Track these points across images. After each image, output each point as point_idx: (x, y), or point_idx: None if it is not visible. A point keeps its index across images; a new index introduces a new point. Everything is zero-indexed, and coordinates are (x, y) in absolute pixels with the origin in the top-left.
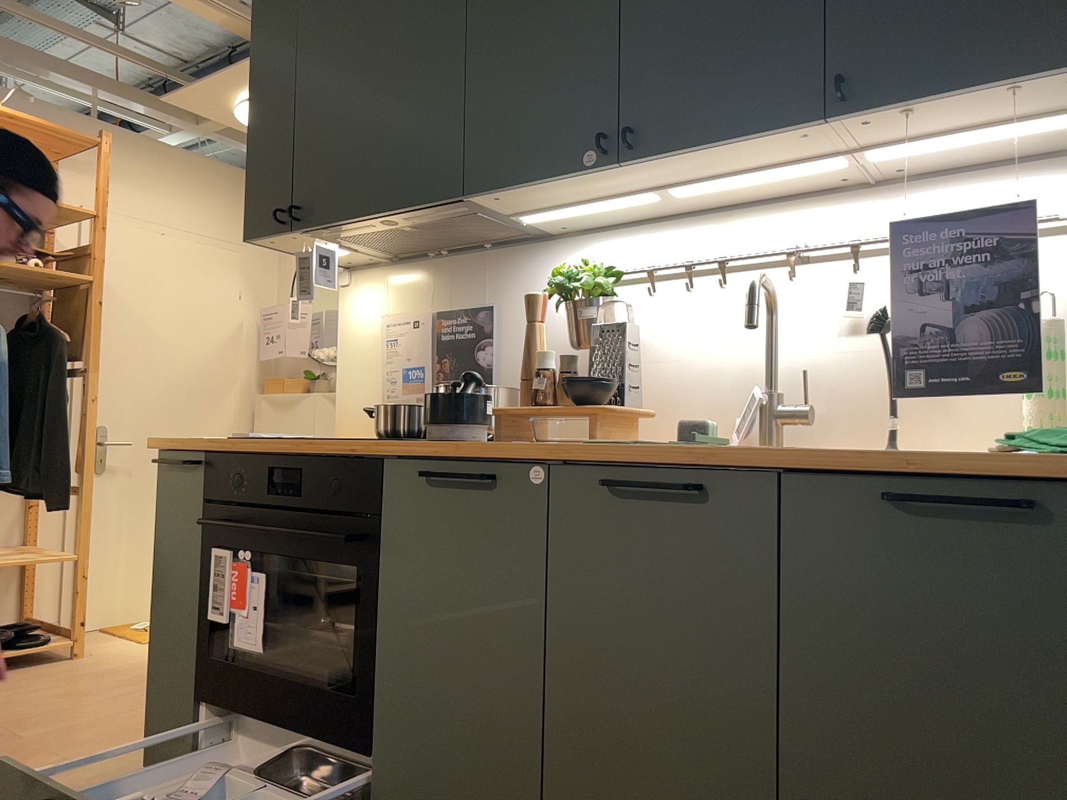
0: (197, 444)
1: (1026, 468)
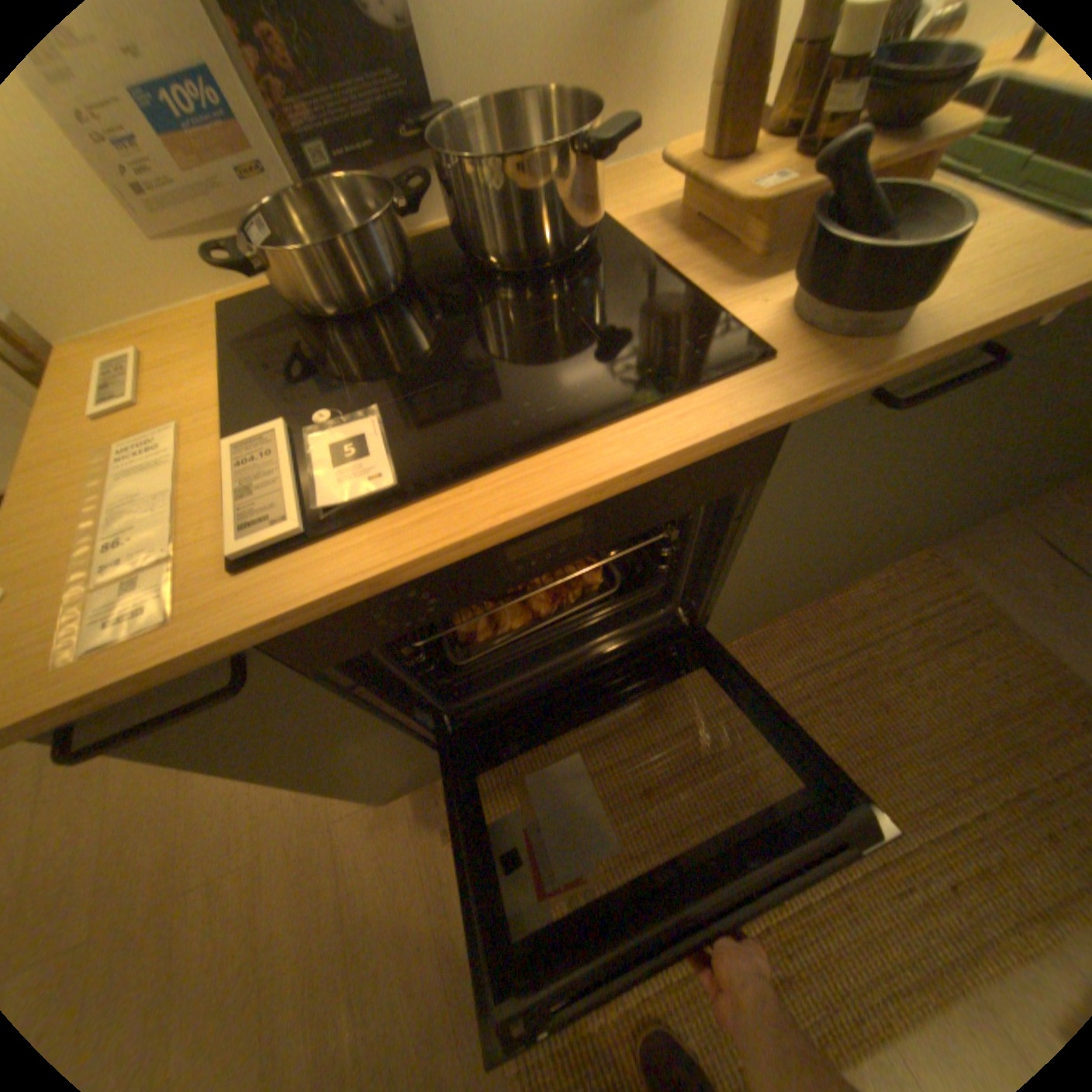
0: (222, 651)
1: None
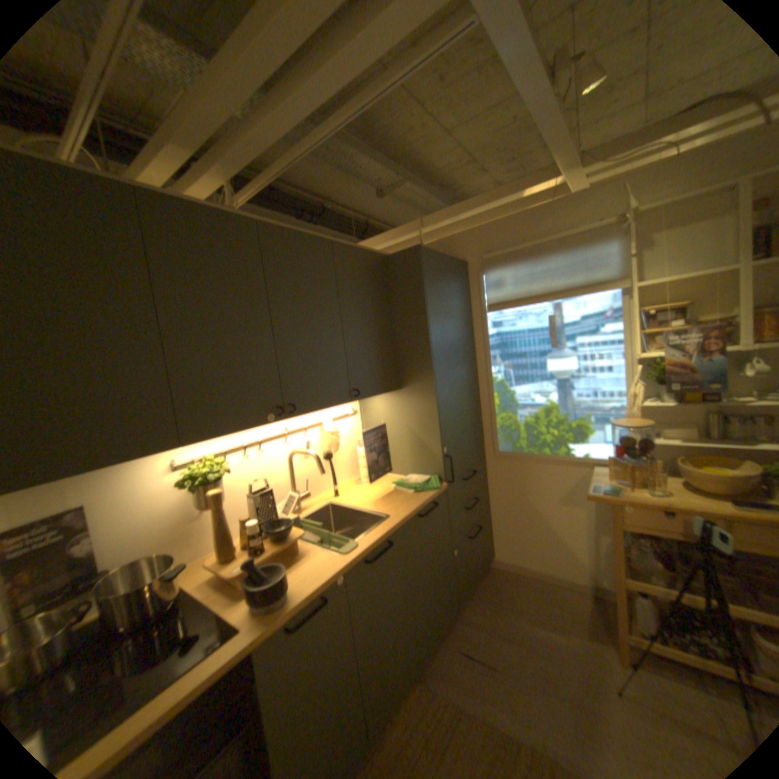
0: None
1: (430, 496)
